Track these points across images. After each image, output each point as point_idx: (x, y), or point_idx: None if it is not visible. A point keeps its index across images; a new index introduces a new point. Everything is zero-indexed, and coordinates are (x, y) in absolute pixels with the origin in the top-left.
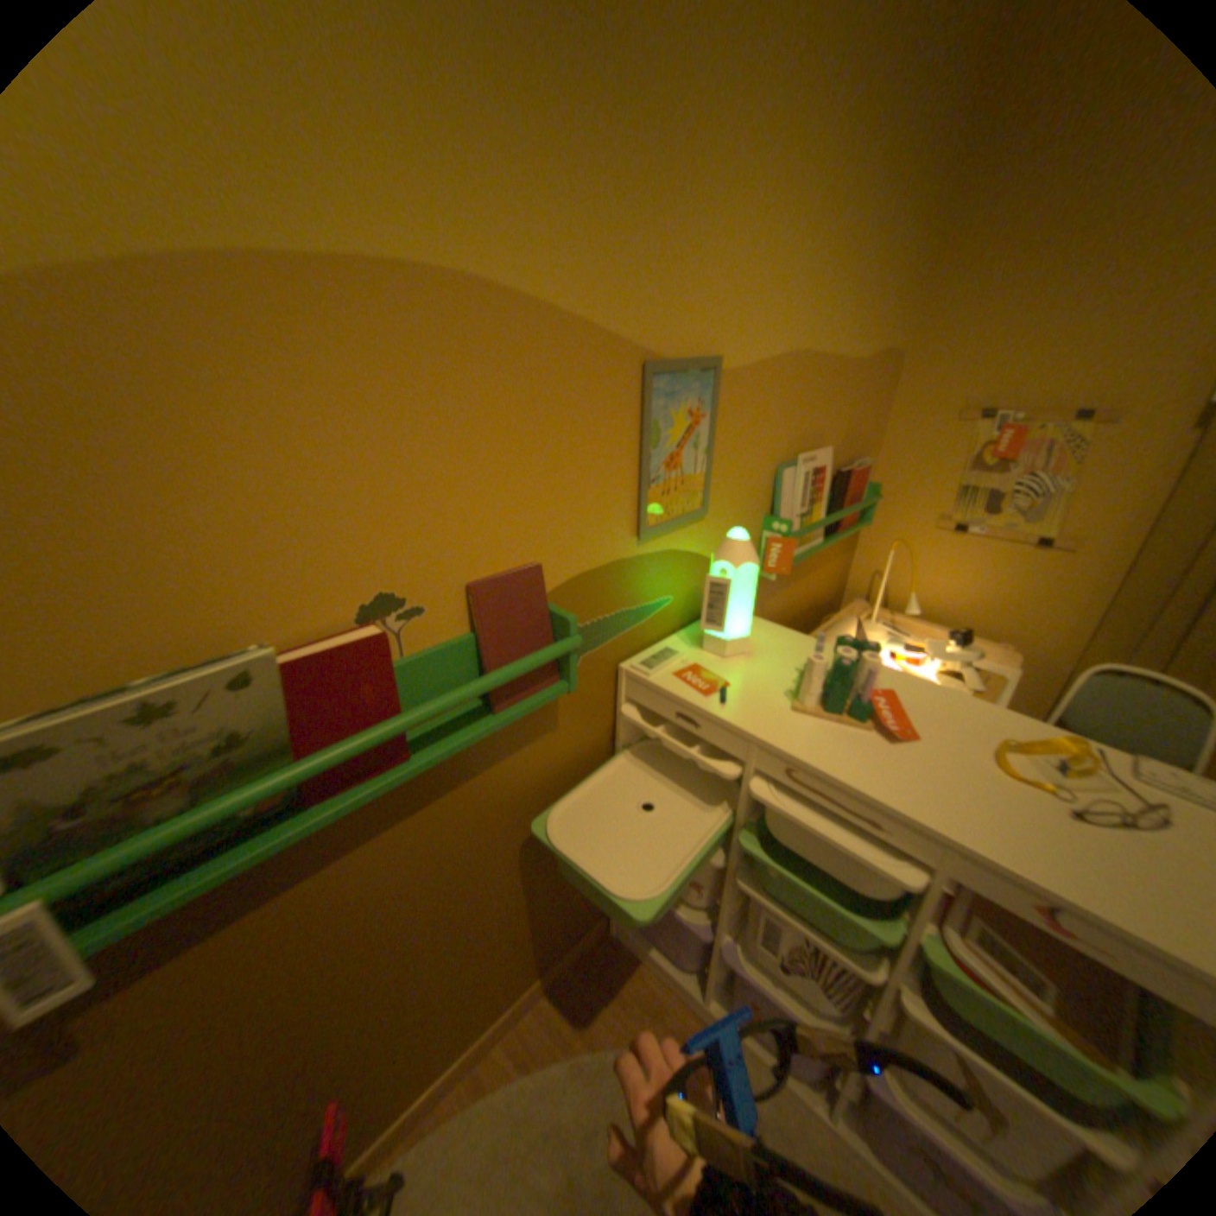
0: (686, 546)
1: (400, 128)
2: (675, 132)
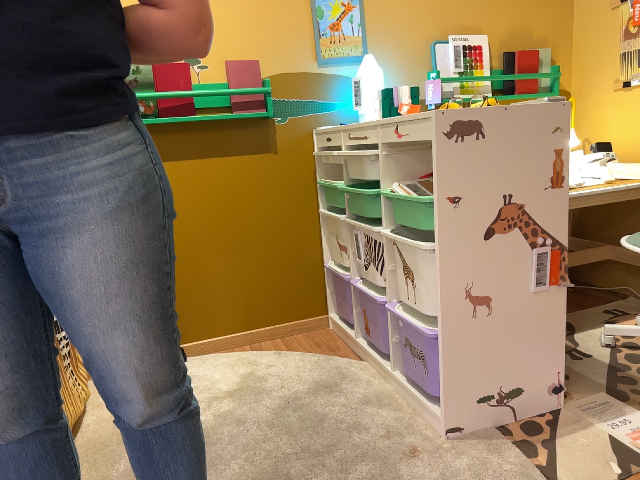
0: (355, 76)
1: None
2: None
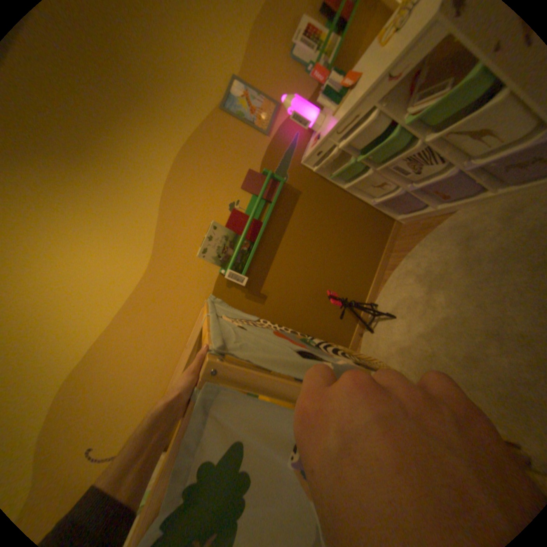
0: (284, 117)
1: (155, 148)
2: (170, 70)
